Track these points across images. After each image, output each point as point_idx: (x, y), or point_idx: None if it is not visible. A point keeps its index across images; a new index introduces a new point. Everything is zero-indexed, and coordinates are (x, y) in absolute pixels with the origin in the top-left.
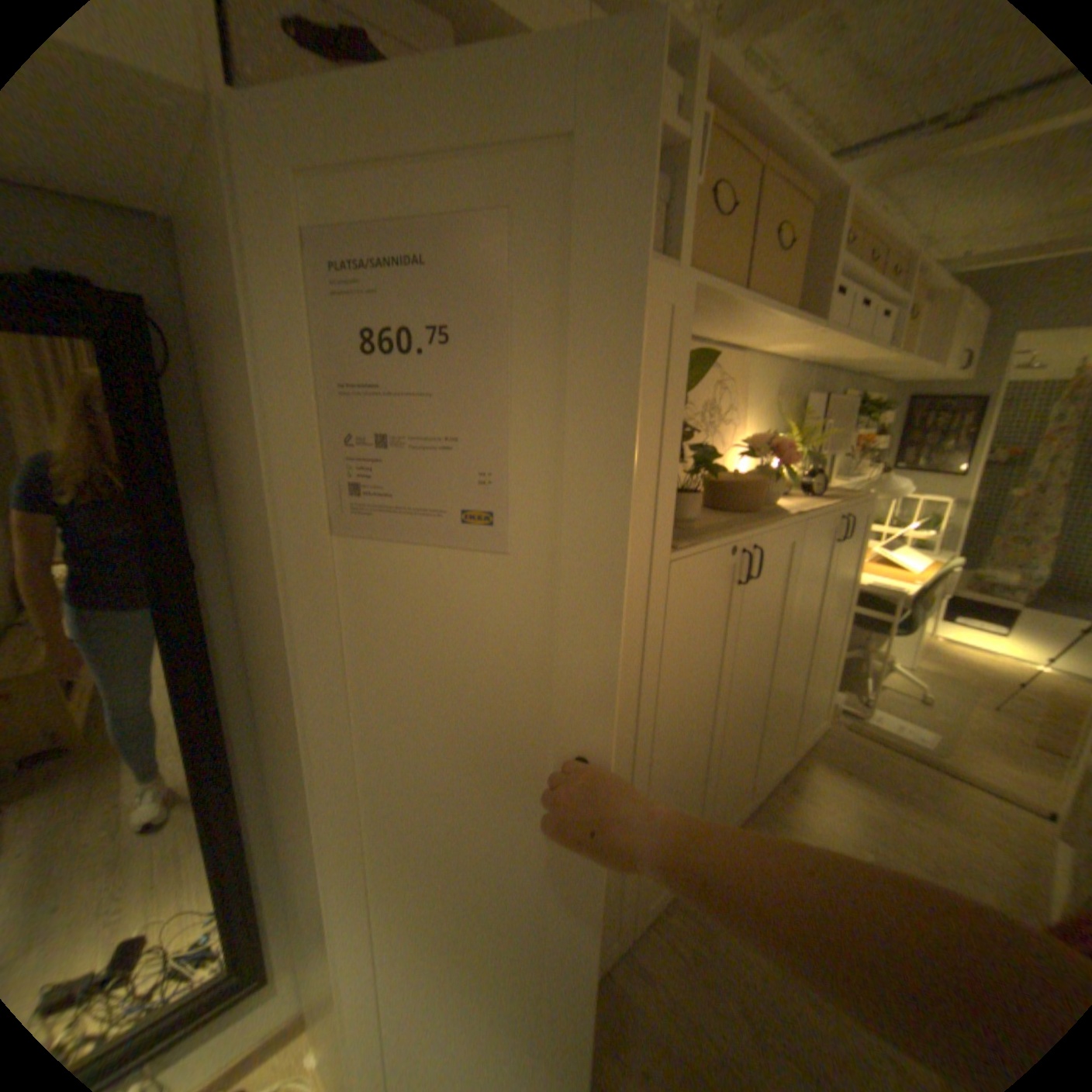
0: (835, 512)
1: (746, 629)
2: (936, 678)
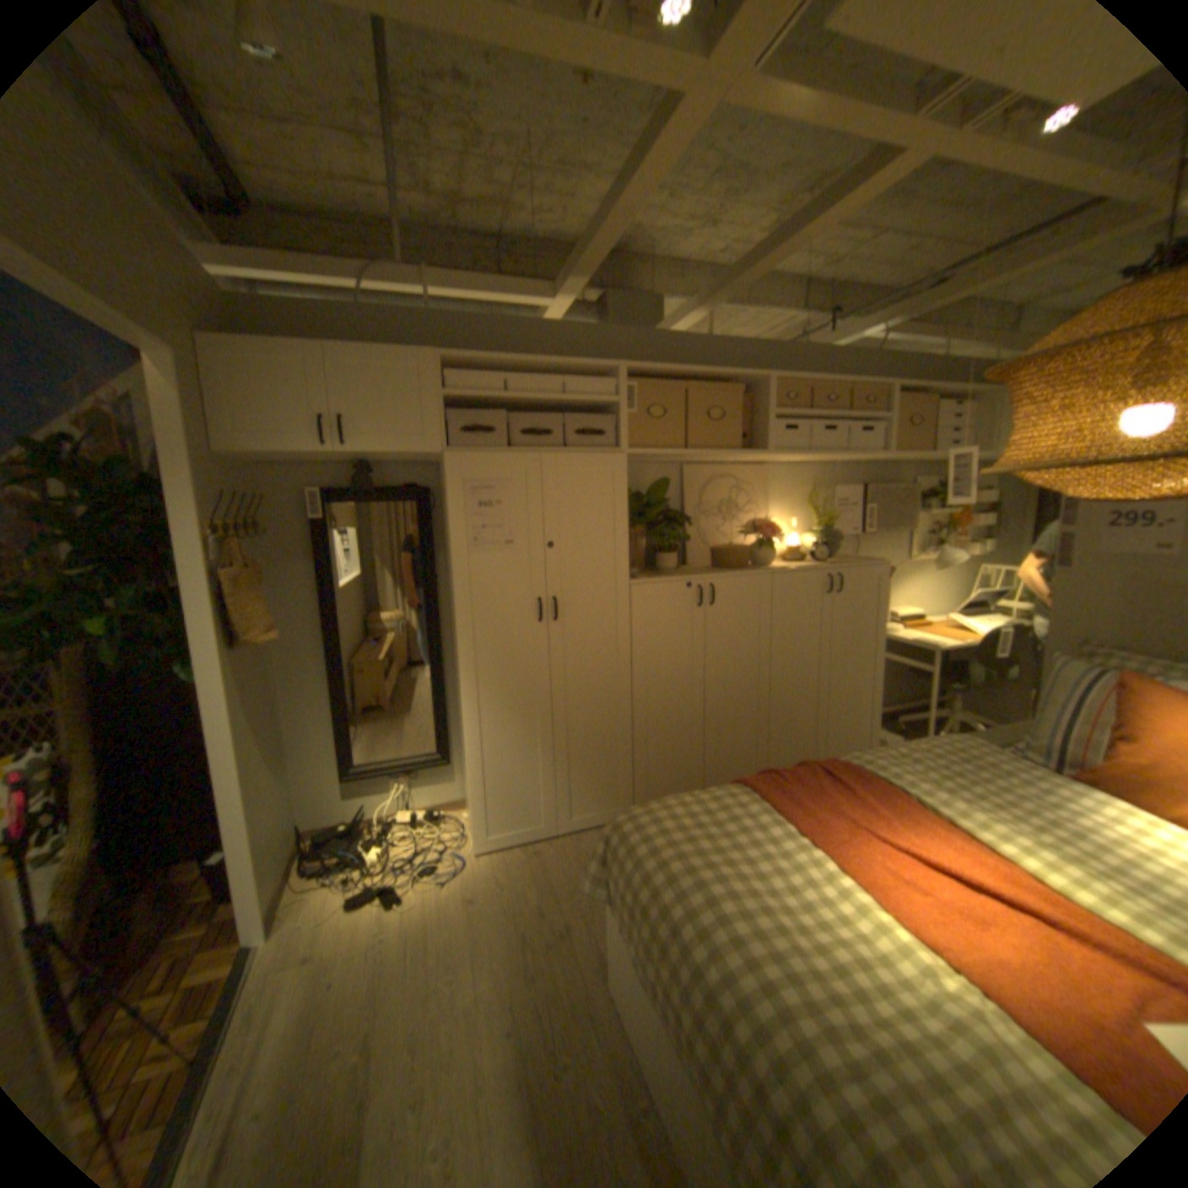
0: (814, 571)
1: (714, 638)
2: None
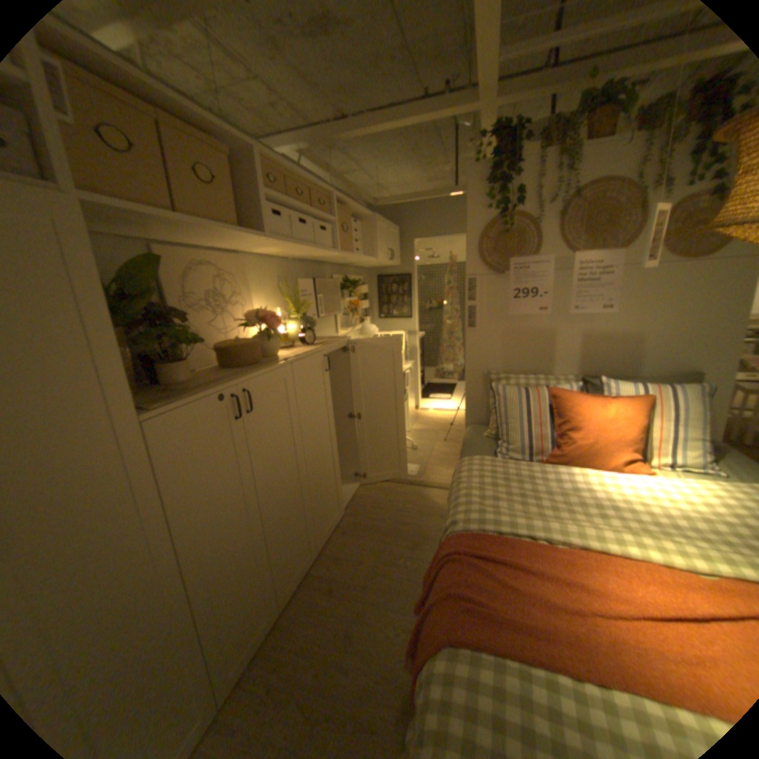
0: (317, 353)
1: (258, 445)
2: (419, 431)
